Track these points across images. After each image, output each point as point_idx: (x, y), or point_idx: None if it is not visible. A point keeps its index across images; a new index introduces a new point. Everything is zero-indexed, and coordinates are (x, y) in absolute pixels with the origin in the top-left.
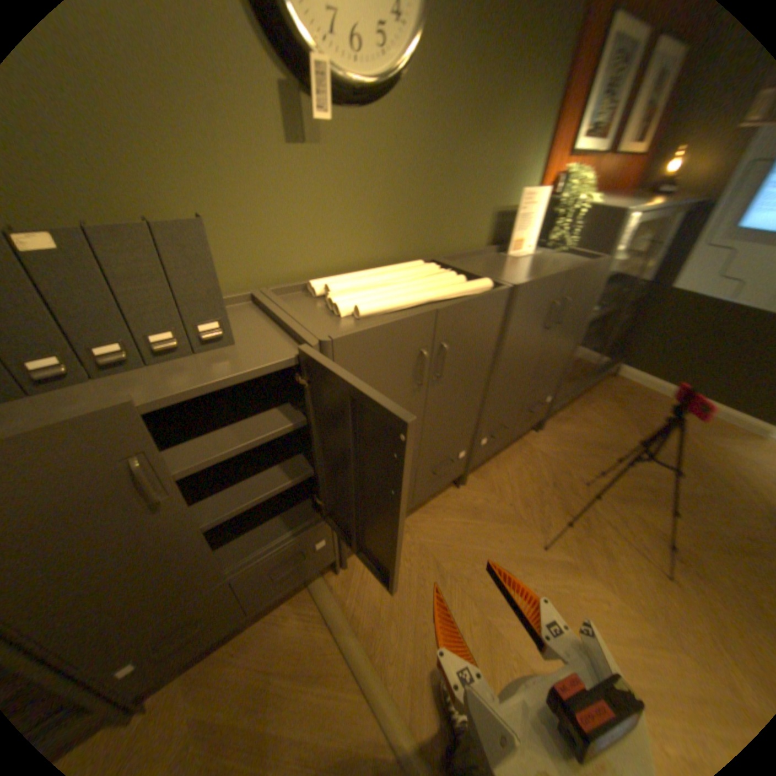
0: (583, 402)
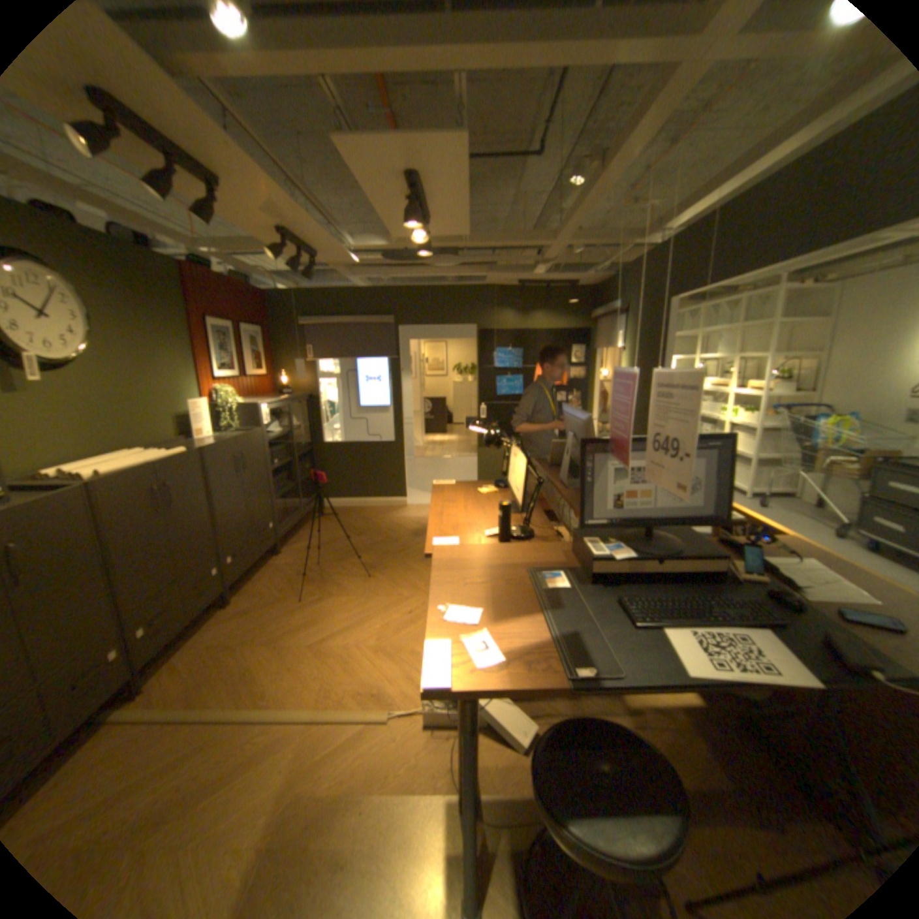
0: (307, 529)
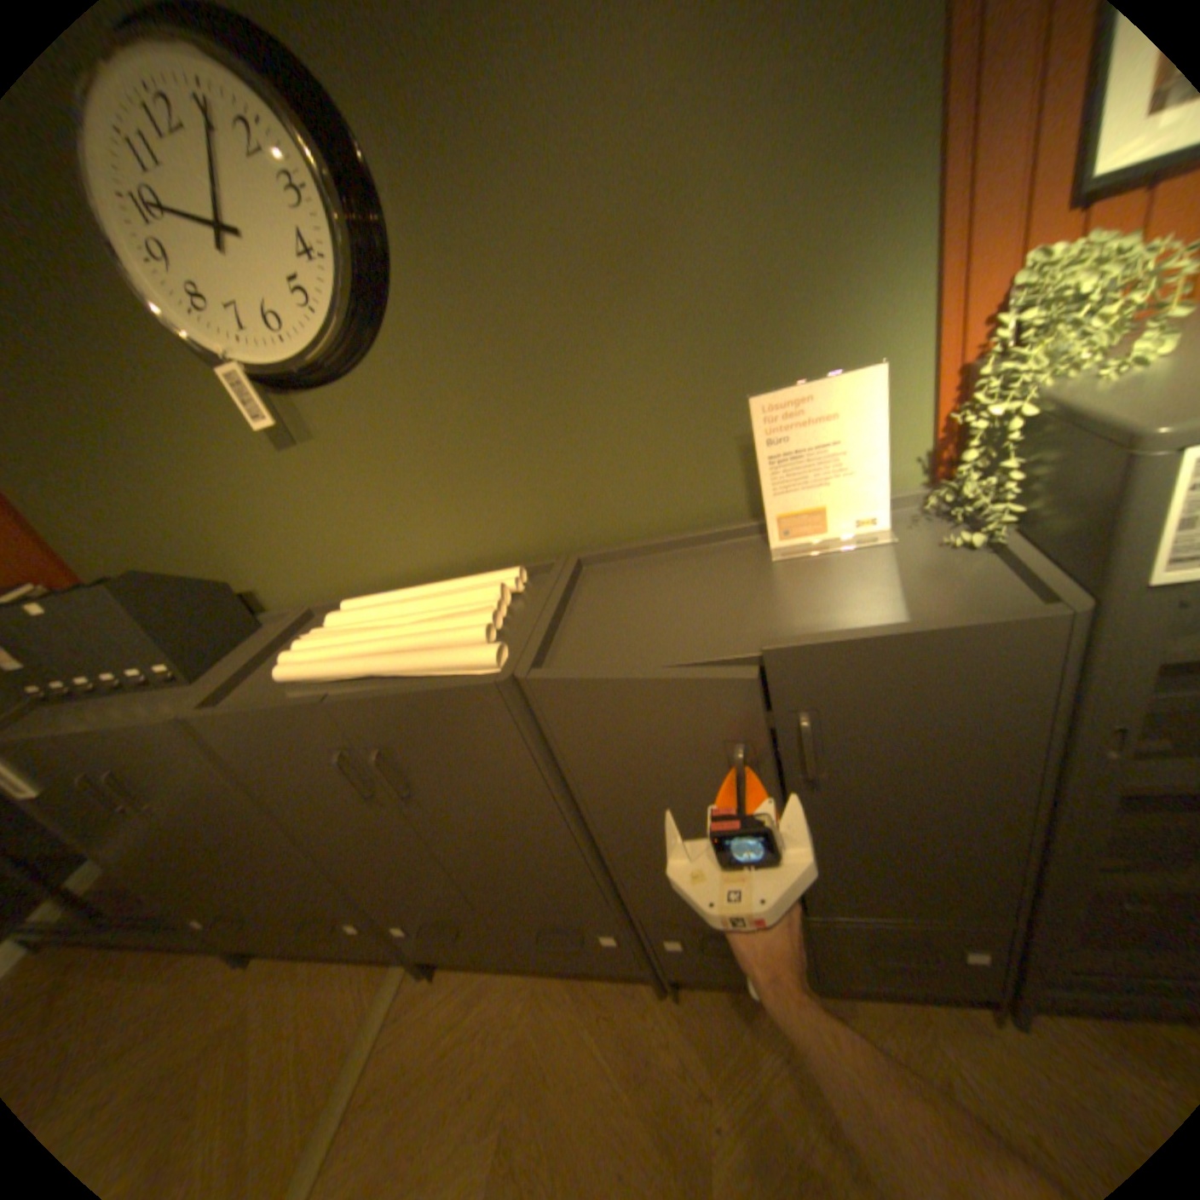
0: None
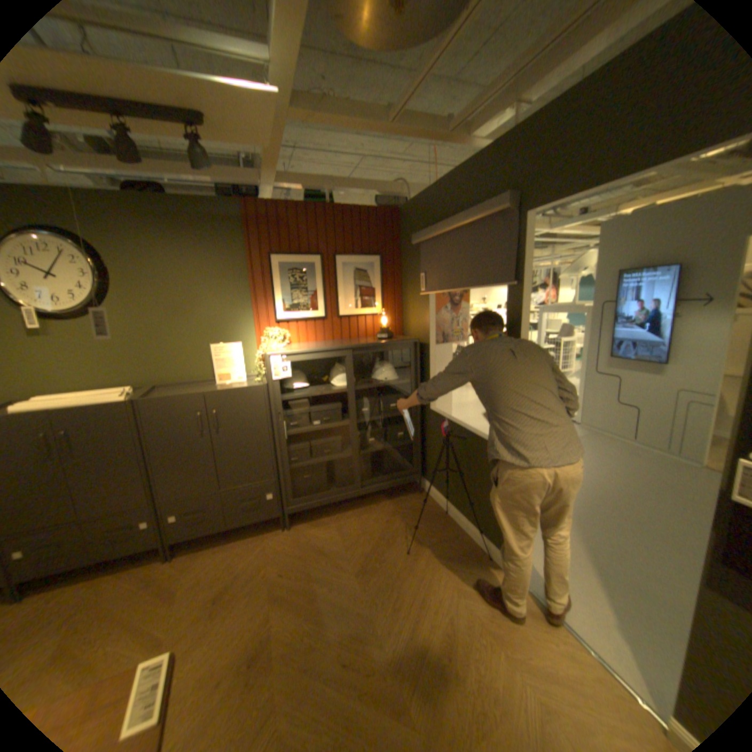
0: (359, 513)
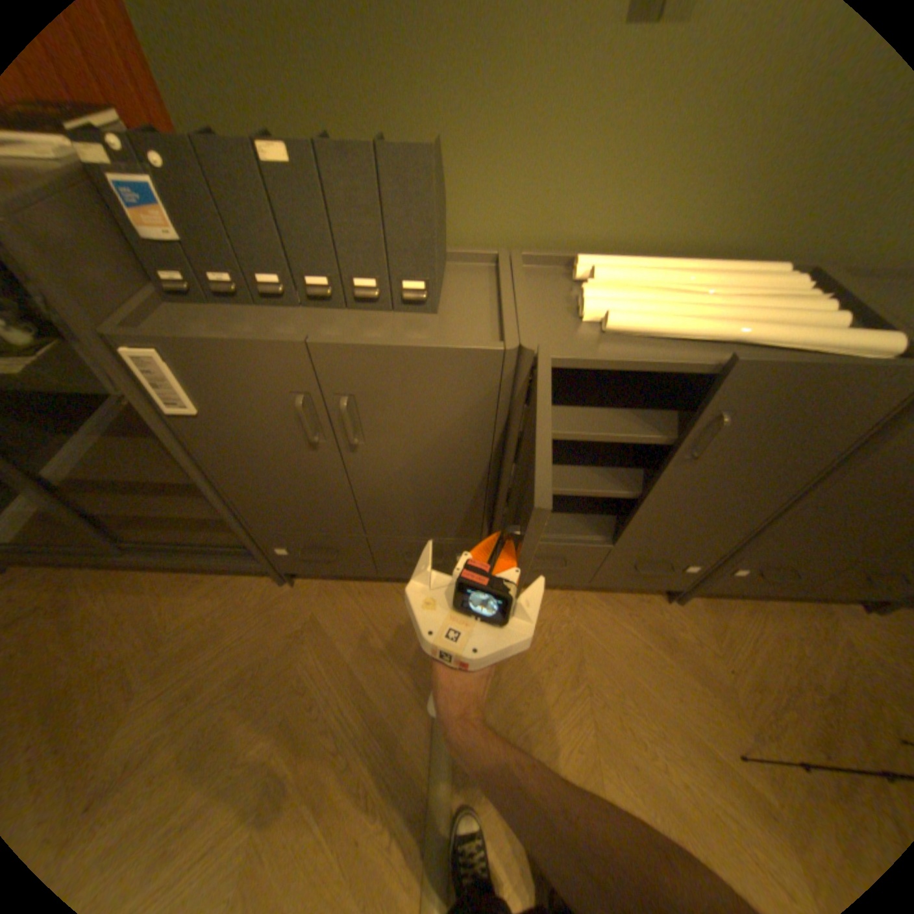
0: None
